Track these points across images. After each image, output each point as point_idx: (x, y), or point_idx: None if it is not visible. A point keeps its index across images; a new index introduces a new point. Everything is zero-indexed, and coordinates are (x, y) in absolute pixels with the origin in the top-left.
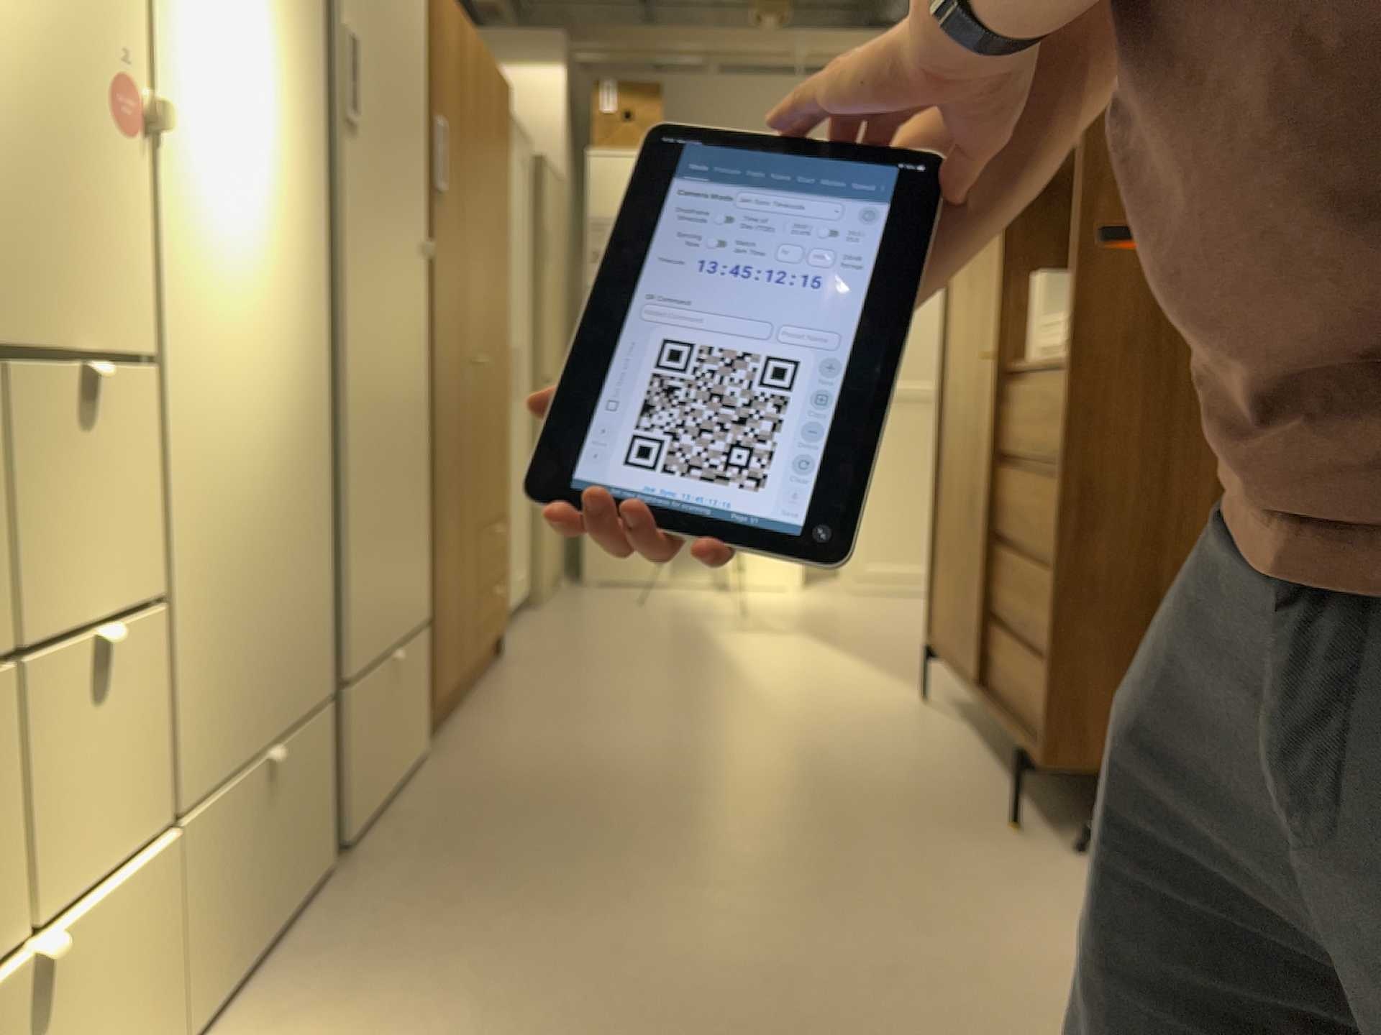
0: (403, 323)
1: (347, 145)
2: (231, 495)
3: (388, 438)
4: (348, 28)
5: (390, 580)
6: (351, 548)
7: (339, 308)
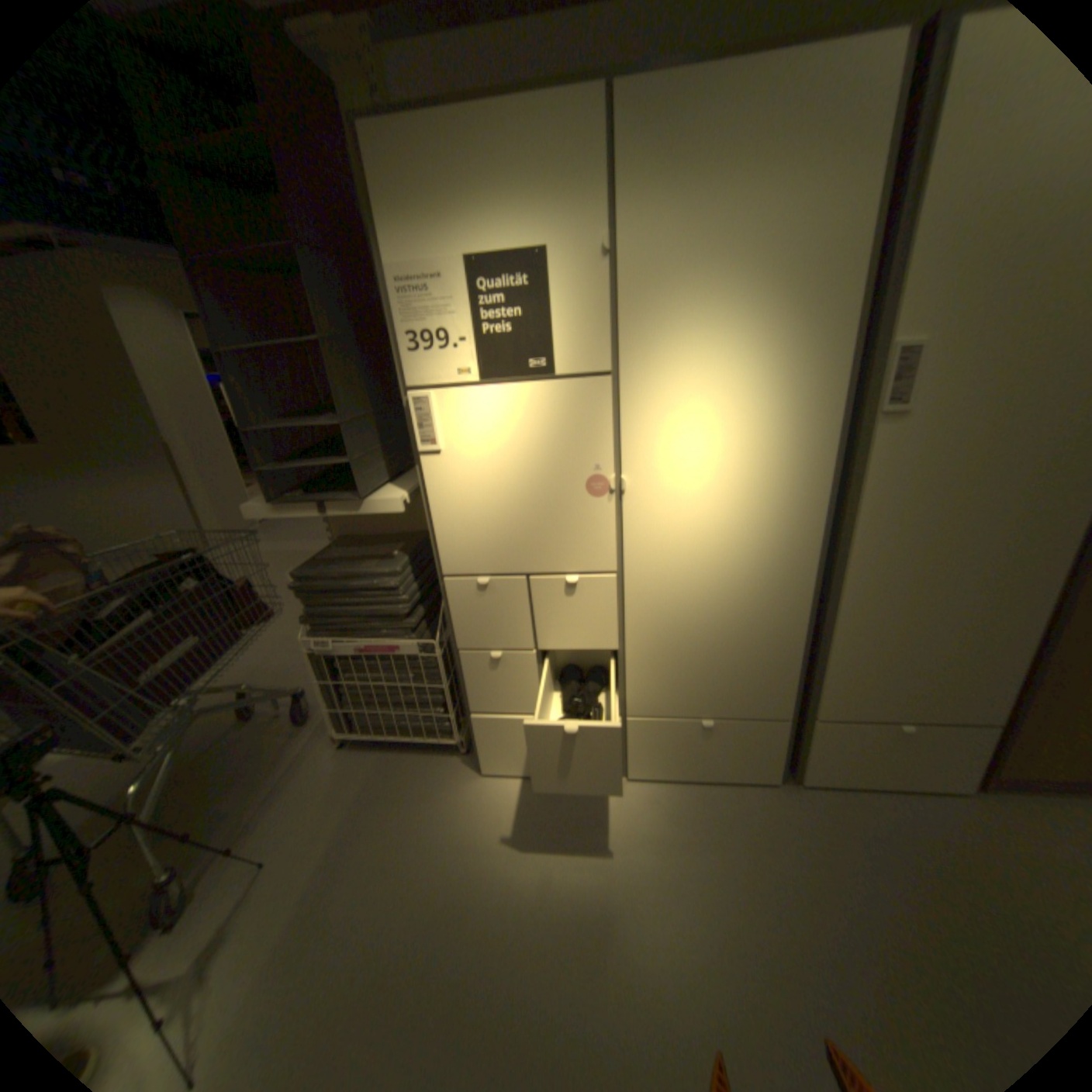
0: (1010, 529)
1: (895, 427)
2: (688, 622)
3: (940, 608)
4: (915, 340)
5: (917, 688)
6: (844, 661)
7: (857, 533)
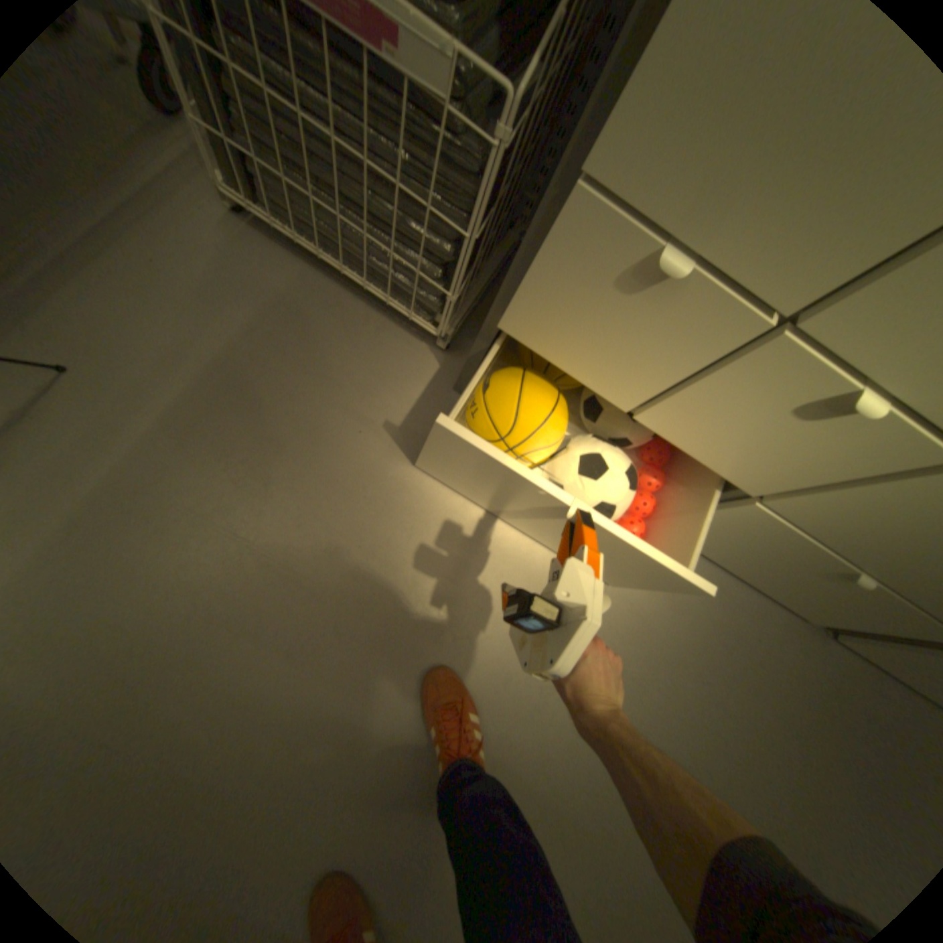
0: None
1: None
2: None
3: None
4: None
5: None
6: None
7: None
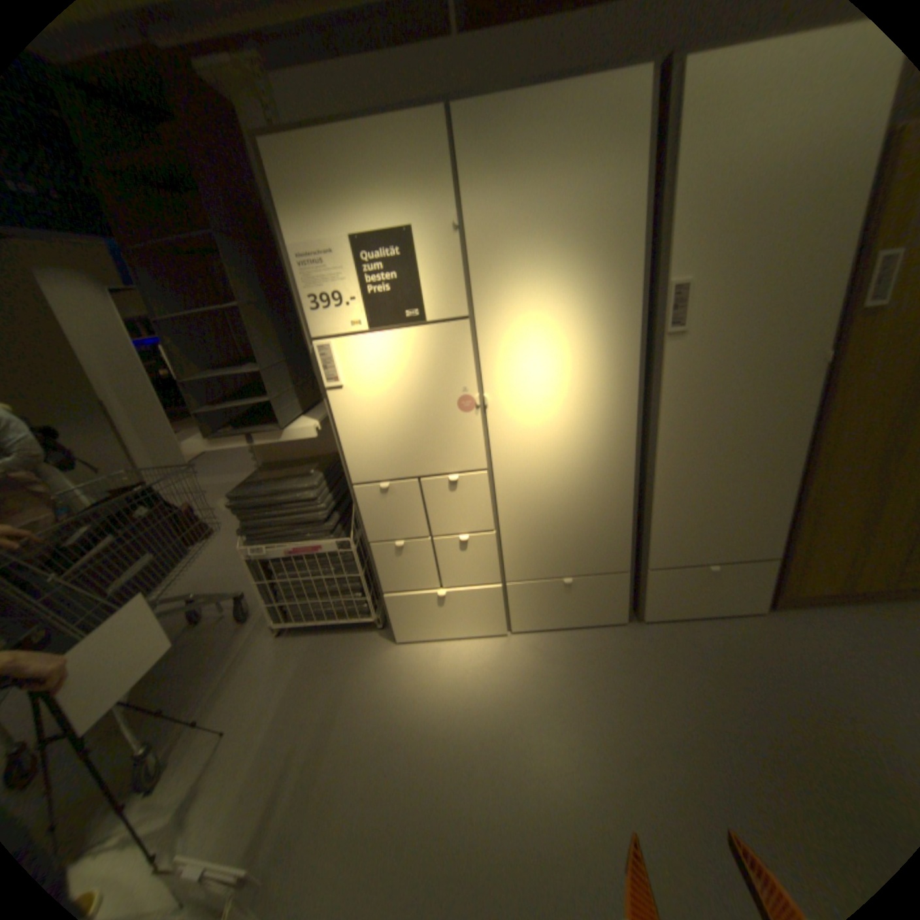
0: (766, 412)
1: (677, 343)
2: (545, 503)
3: (726, 474)
4: (684, 280)
5: (717, 536)
6: (663, 522)
7: (660, 424)
